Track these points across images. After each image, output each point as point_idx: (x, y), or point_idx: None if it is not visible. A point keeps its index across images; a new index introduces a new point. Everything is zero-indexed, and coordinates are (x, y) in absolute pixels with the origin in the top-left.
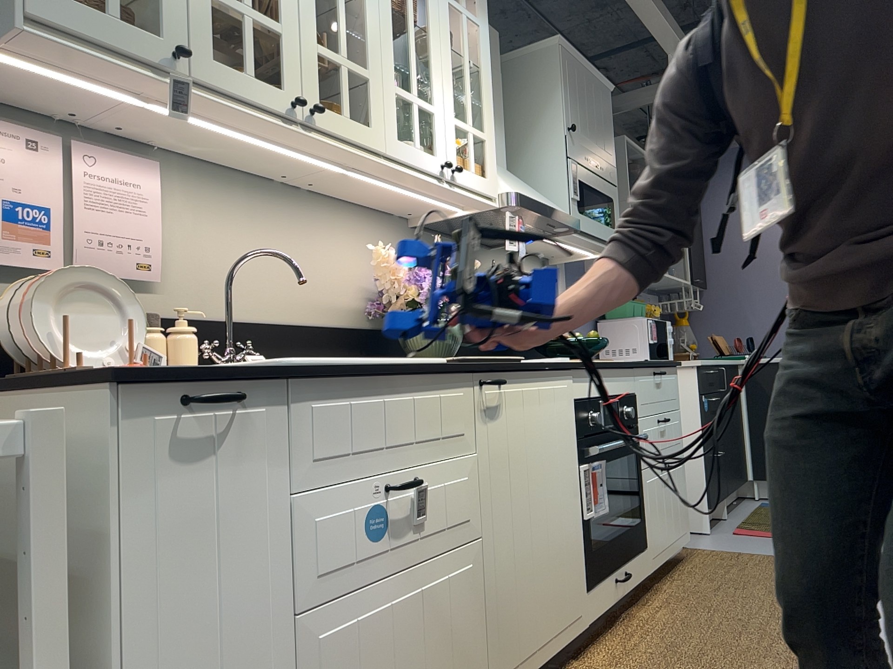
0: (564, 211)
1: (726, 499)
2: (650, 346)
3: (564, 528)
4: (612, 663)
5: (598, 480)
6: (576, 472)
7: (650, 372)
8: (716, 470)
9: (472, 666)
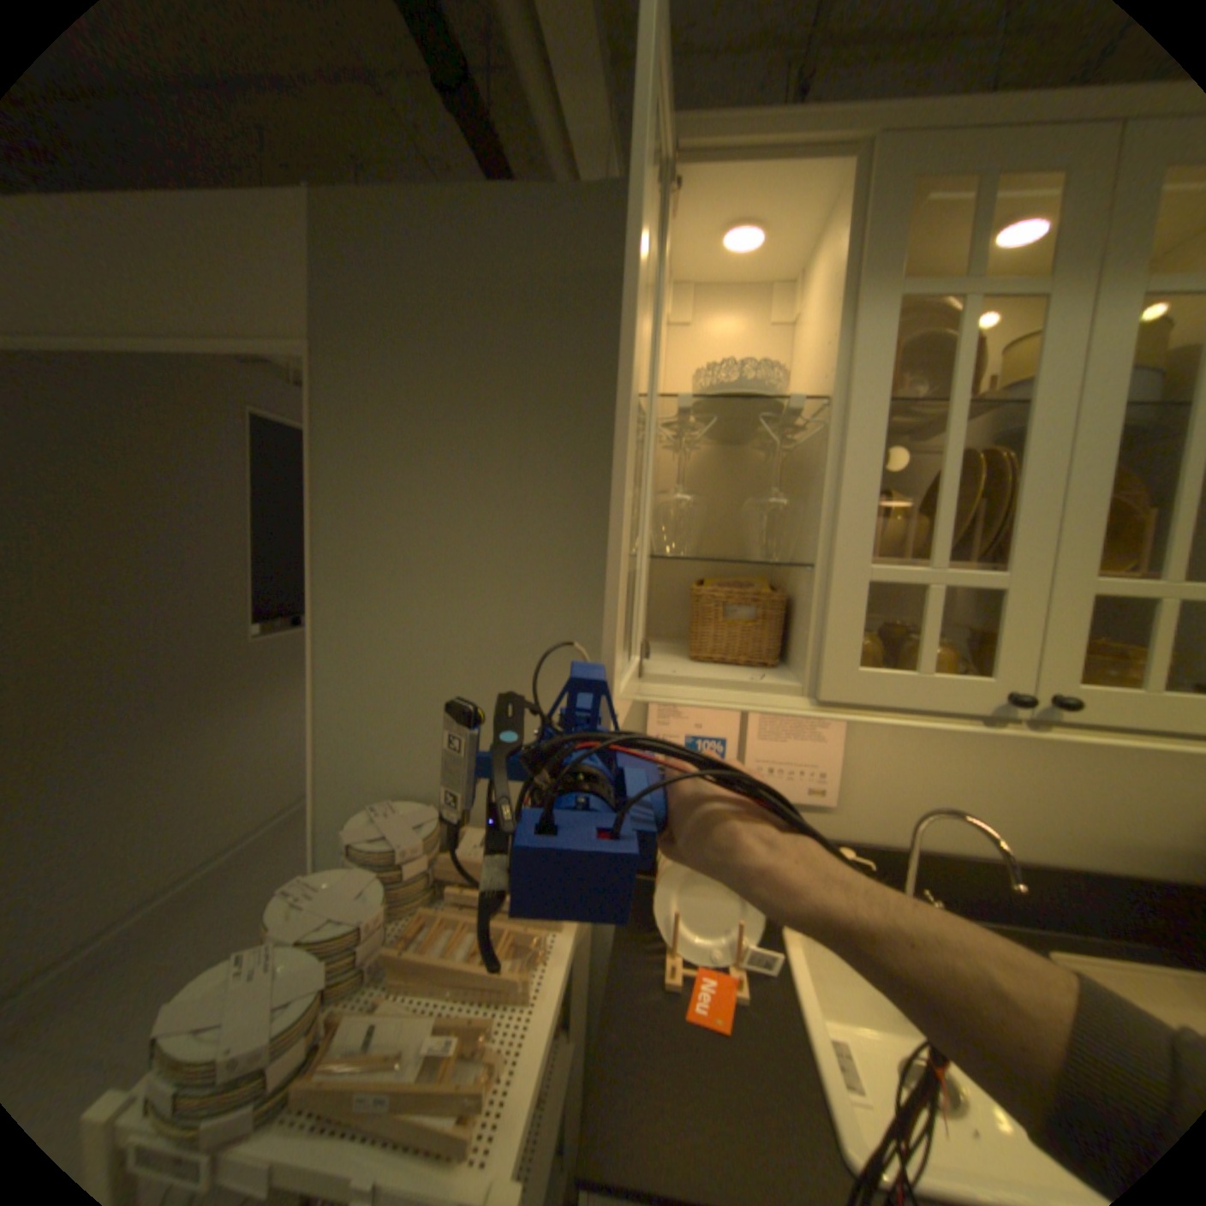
0: None
1: None
2: None
3: None
4: None
5: None
6: None
7: None
8: None
9: None
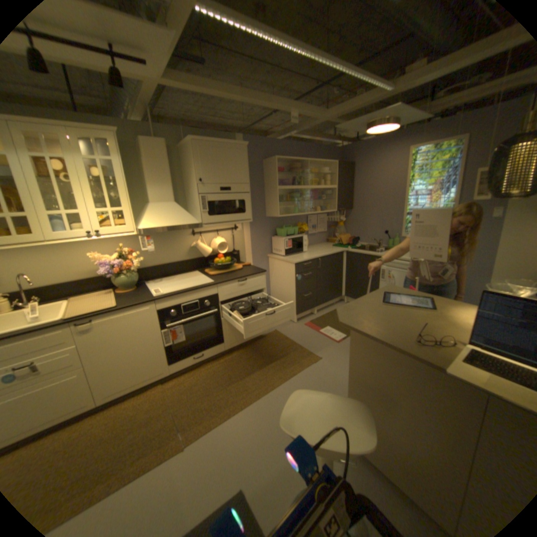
0: (192, 222)
1: (316, 309)
2: (286, 251)
3: (148, 353)
4: (170, 389)
5: (178, 333)
6: (157, 334)
7: (233, 283)
8: (303, 302)
9: (81, 400)
